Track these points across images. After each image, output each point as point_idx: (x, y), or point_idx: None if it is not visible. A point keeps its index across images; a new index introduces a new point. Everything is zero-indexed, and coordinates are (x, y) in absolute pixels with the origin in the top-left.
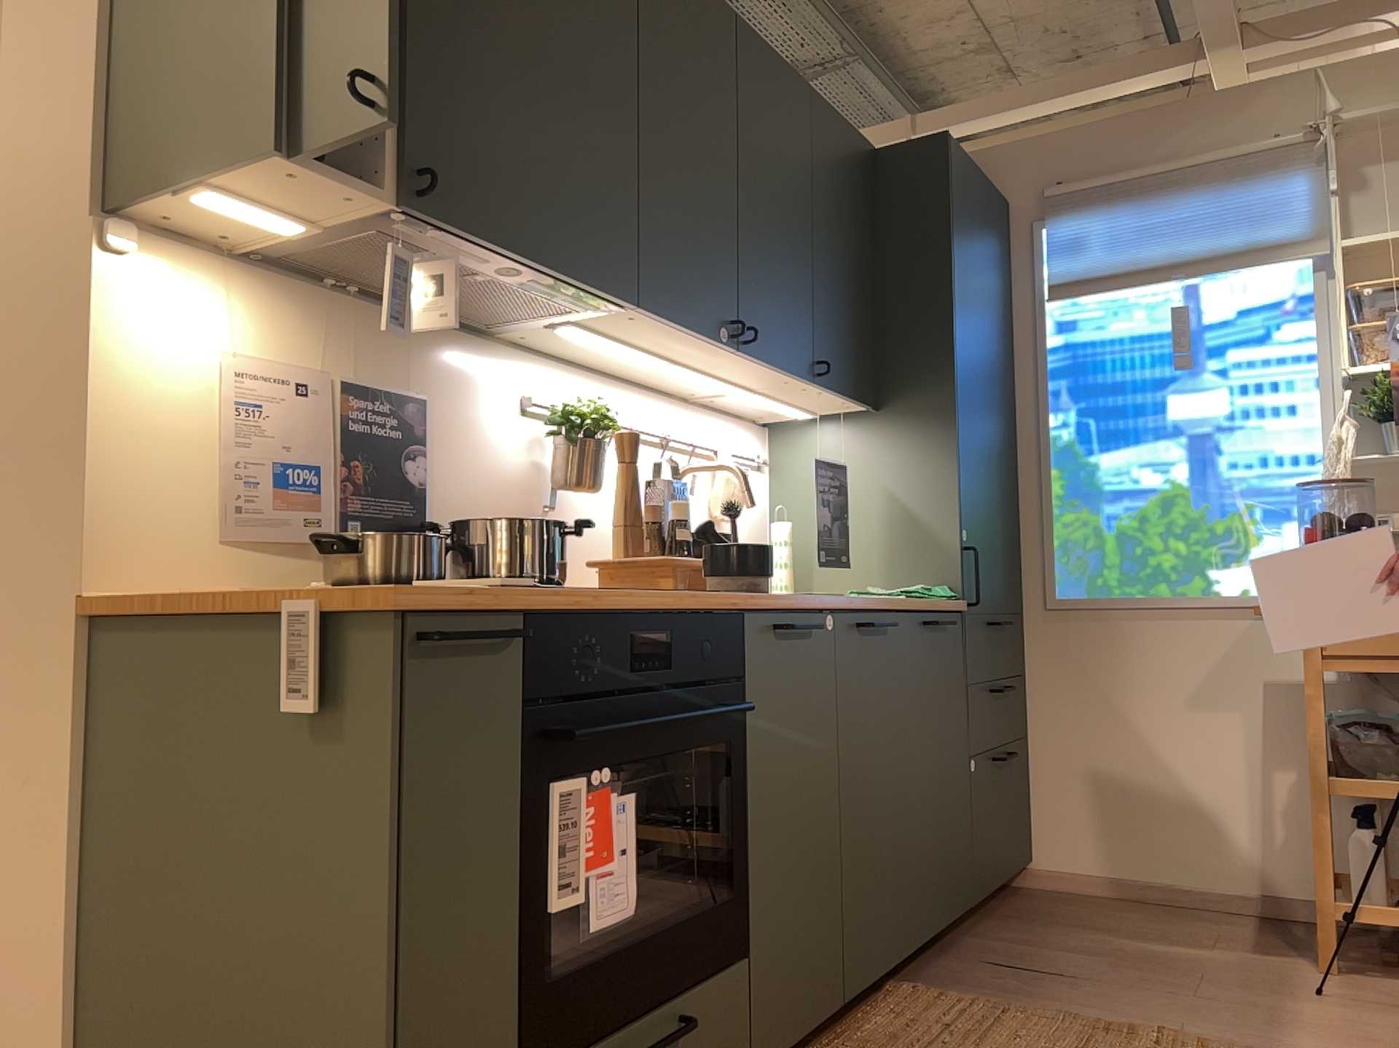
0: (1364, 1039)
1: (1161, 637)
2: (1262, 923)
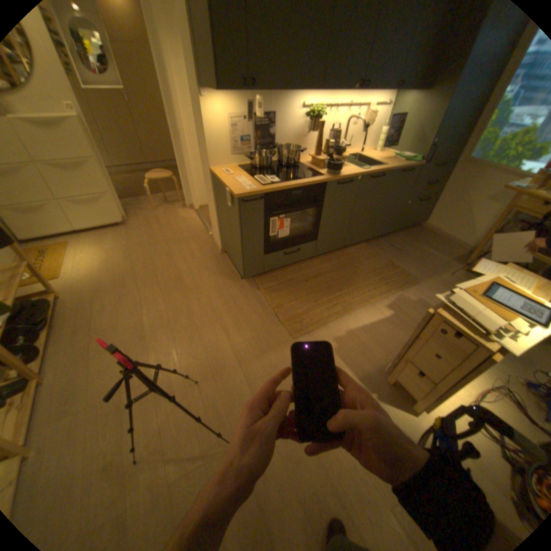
0: (444, 286)
1: (492, 177)
2: (467, 253)
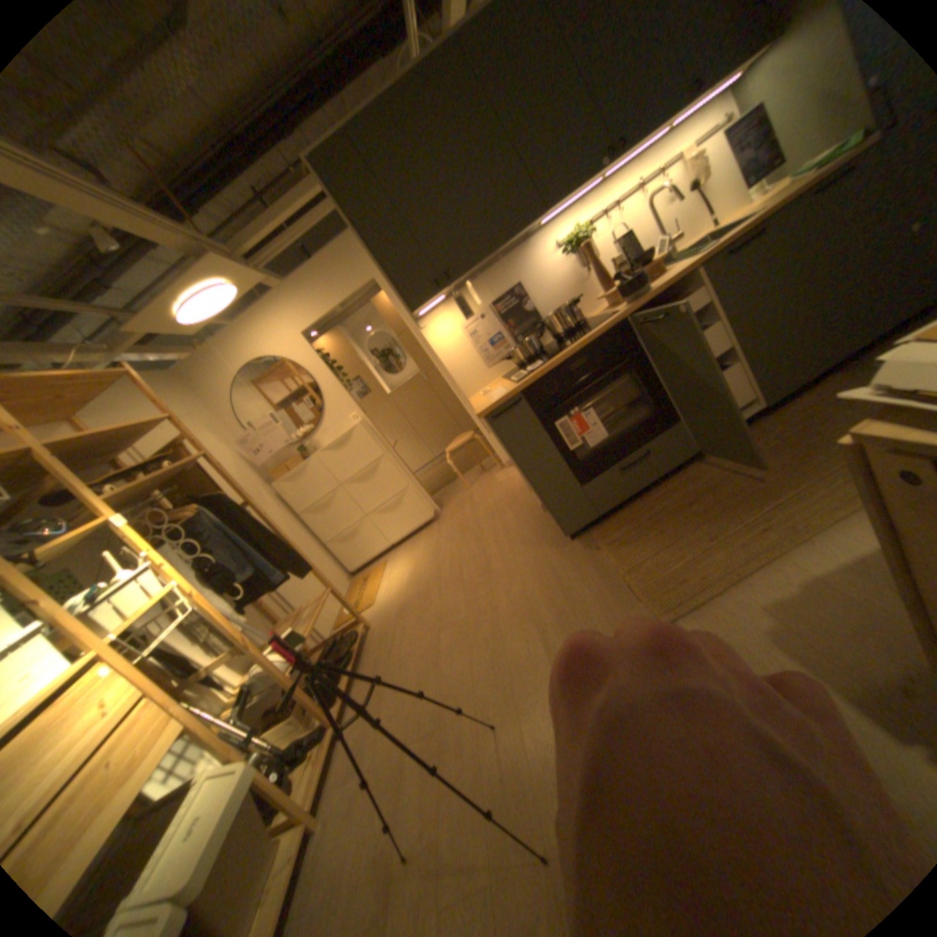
0: None
1: None
2: None
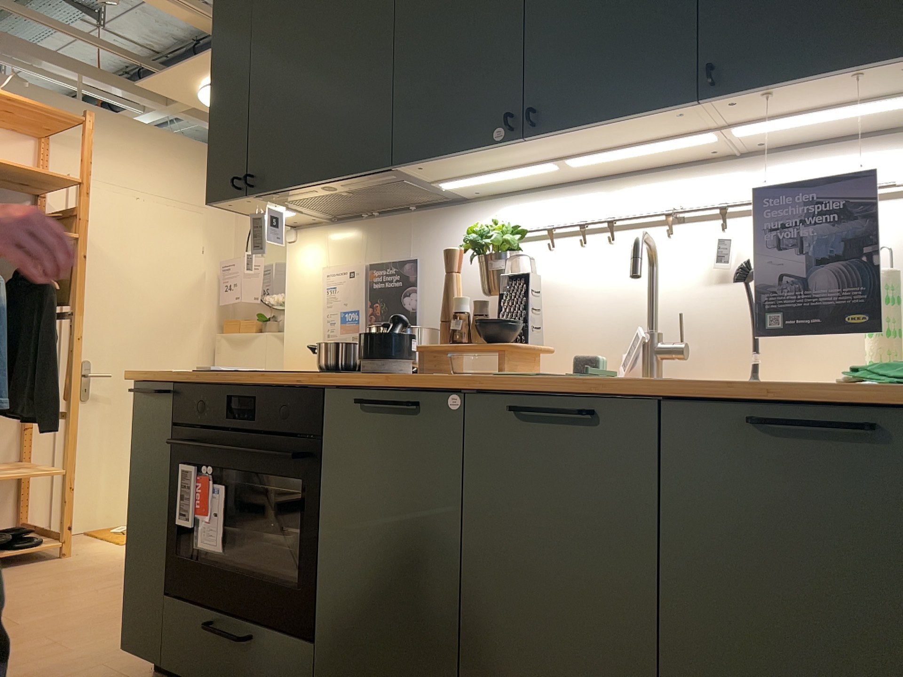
0: None
1: None
2: None
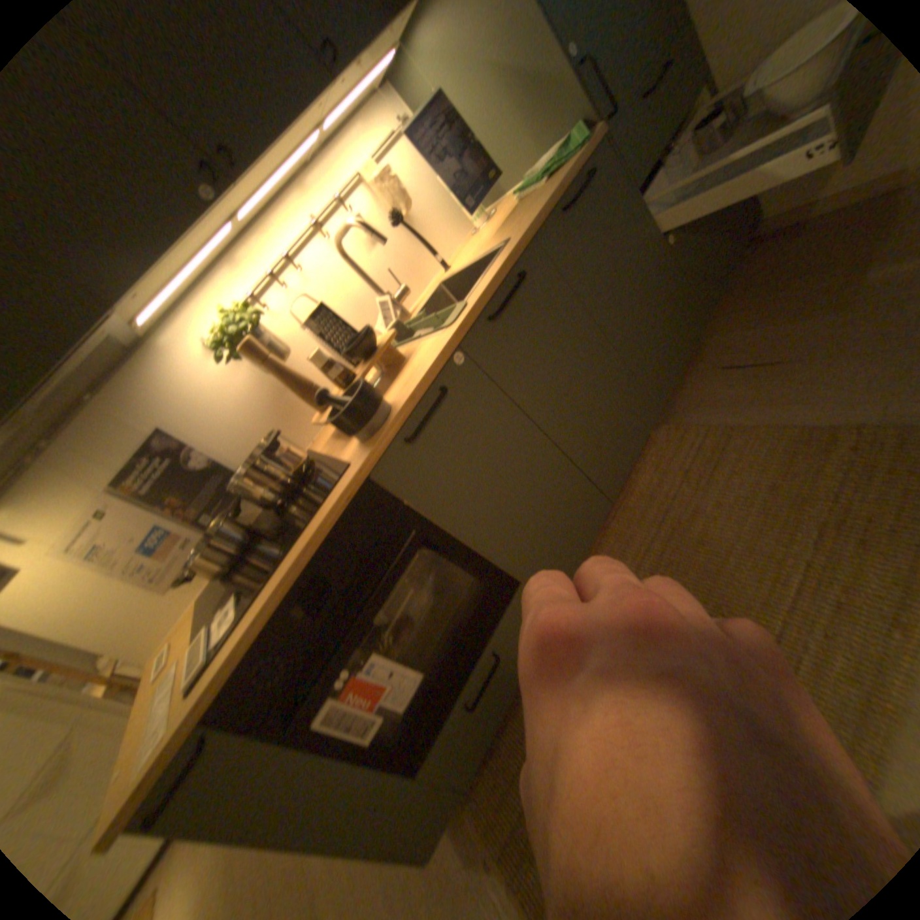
0: None
1: None
2: None
